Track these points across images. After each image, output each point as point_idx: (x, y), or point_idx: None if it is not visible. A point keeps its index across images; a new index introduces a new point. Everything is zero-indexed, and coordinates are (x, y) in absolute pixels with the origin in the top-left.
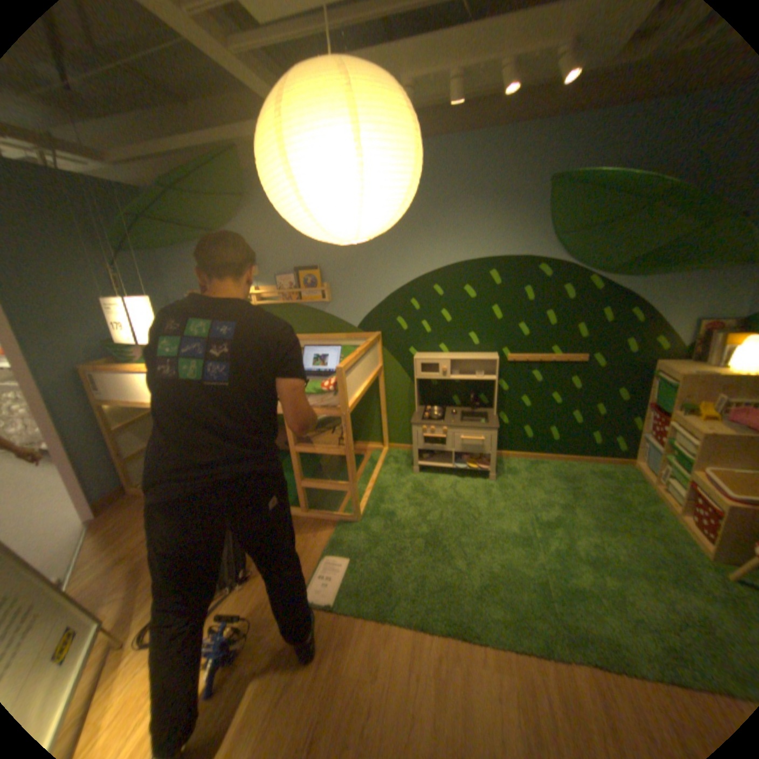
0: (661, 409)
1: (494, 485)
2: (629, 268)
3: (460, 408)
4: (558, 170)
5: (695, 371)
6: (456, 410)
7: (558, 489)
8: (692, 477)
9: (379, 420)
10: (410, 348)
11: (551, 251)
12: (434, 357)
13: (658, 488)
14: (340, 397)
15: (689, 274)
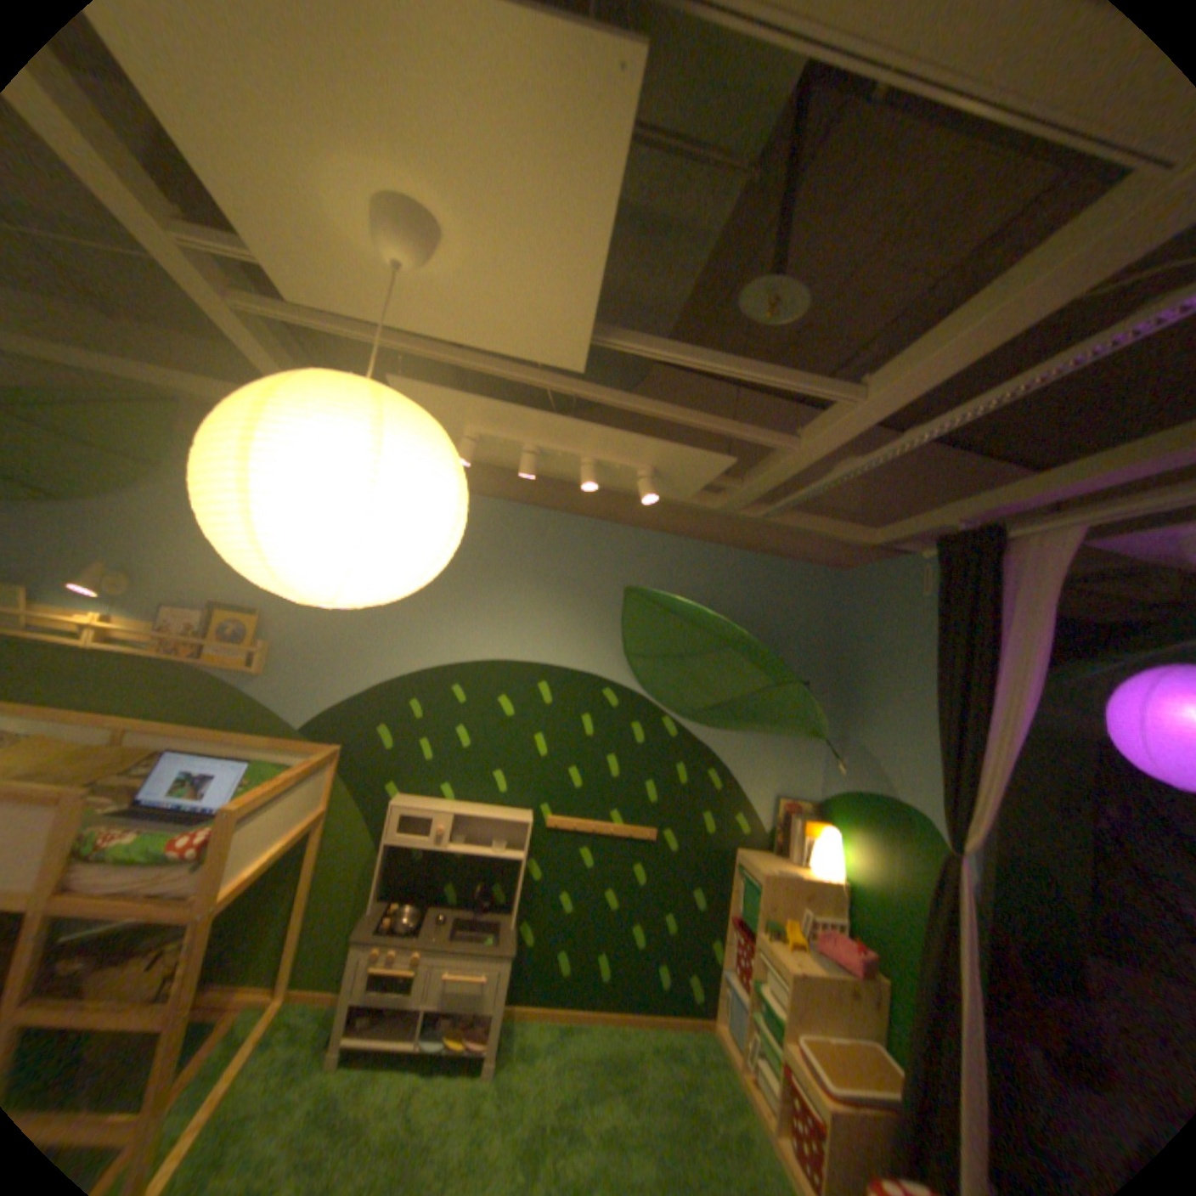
0: (745, 929)
1: (490, 1092)
2: (705, 717)
3: (456, 912)
4: (634, 583)
5: (778, 872)
6: (447, 916)
7: (602, 1094)
8: (785, 1056)
9: (284, 931)
10: (391, 784)
11: (619, 675)
12: (429, 807)
13: (745, 1080)
14: (206, 877)
15: (765, 738)
